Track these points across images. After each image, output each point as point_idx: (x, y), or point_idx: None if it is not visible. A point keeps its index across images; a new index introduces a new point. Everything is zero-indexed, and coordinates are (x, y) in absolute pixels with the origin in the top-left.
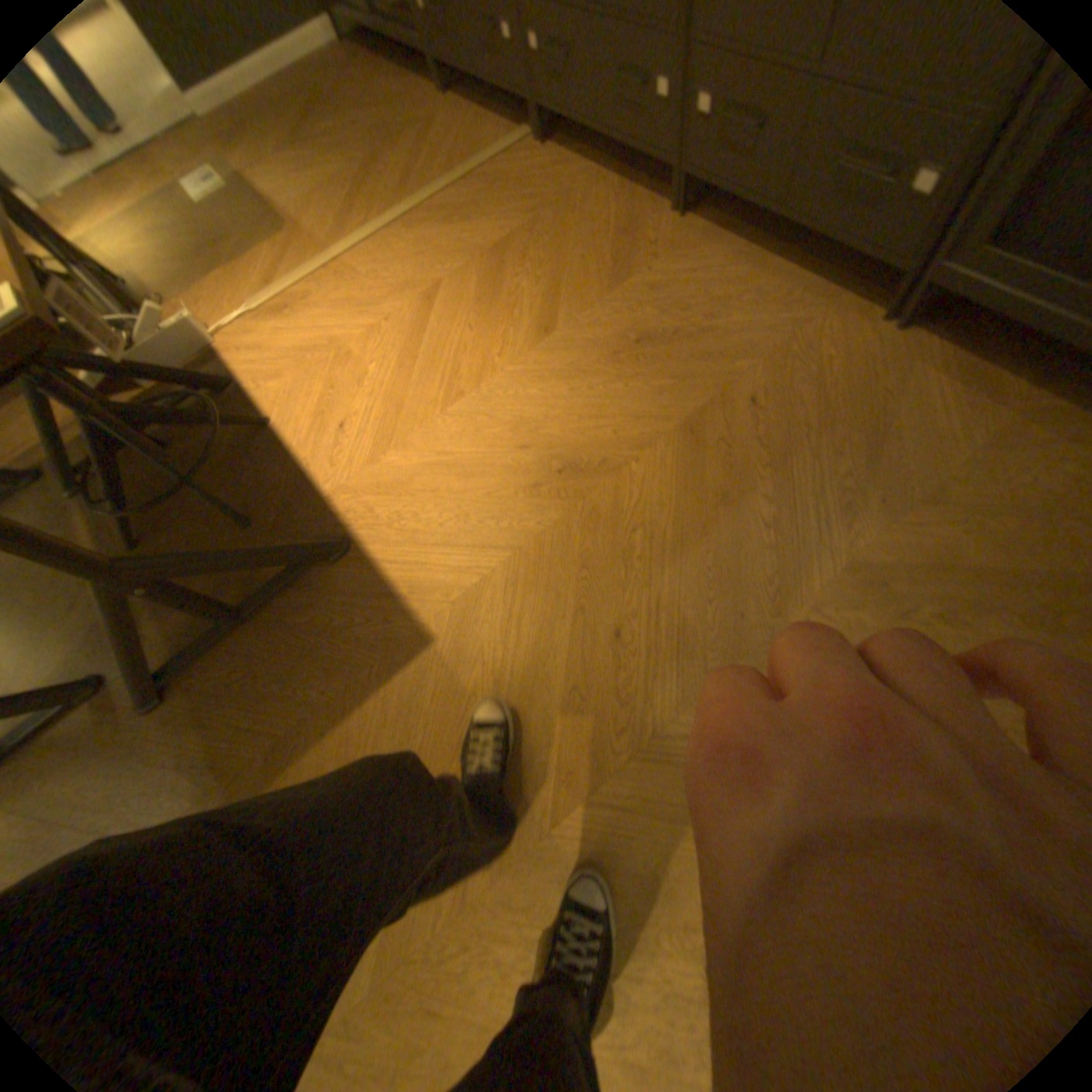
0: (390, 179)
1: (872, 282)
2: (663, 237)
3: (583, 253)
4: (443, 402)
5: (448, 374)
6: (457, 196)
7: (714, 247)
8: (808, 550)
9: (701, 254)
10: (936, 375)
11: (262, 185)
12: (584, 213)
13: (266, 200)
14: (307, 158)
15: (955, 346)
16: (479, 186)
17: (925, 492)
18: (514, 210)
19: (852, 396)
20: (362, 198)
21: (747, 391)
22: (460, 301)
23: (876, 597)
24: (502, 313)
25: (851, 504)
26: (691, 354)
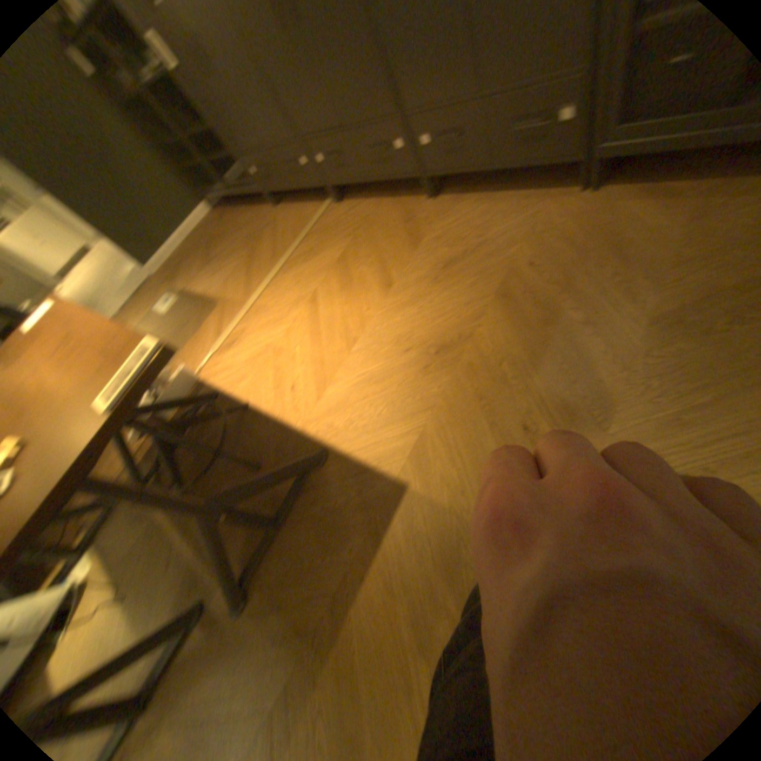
0: (264, 257)
1: (561, 178)
2: (429, 213)
3: (388, 241)
4: (346, 349)
5: (342, 333)
6: (305, 248)
7: (461, 204)
8: (618, 325)
9: (455, 211)
10: (632, 202)
11: (196, 292)
12: (378, 223)
13: (201, 297)
14: (216, 268)
15: (632, 183)
16: (315, 237)
17: (669, 261)
18: (339, 239)
19: (589, 235)
20: (253, 273)
21: (524, 261)
22: (331, 294)
23: (681, 331)
24: (358, 289)
25: (628, 288)
26: (478, 259)
